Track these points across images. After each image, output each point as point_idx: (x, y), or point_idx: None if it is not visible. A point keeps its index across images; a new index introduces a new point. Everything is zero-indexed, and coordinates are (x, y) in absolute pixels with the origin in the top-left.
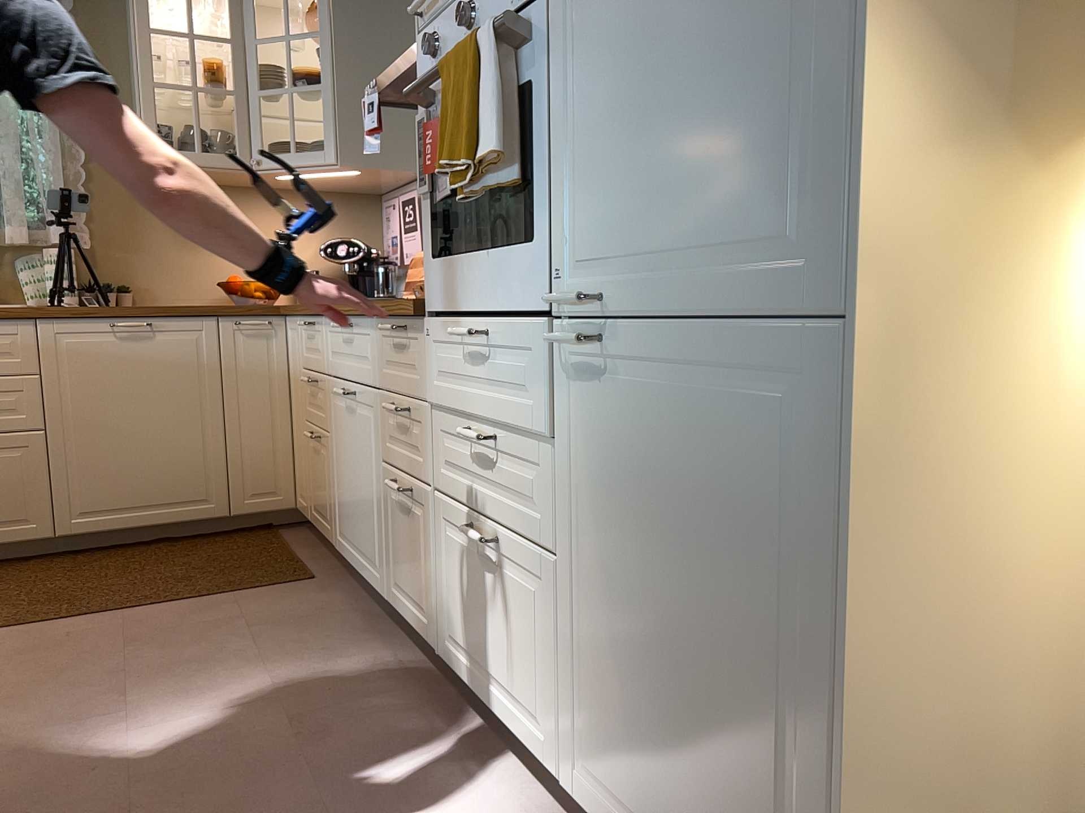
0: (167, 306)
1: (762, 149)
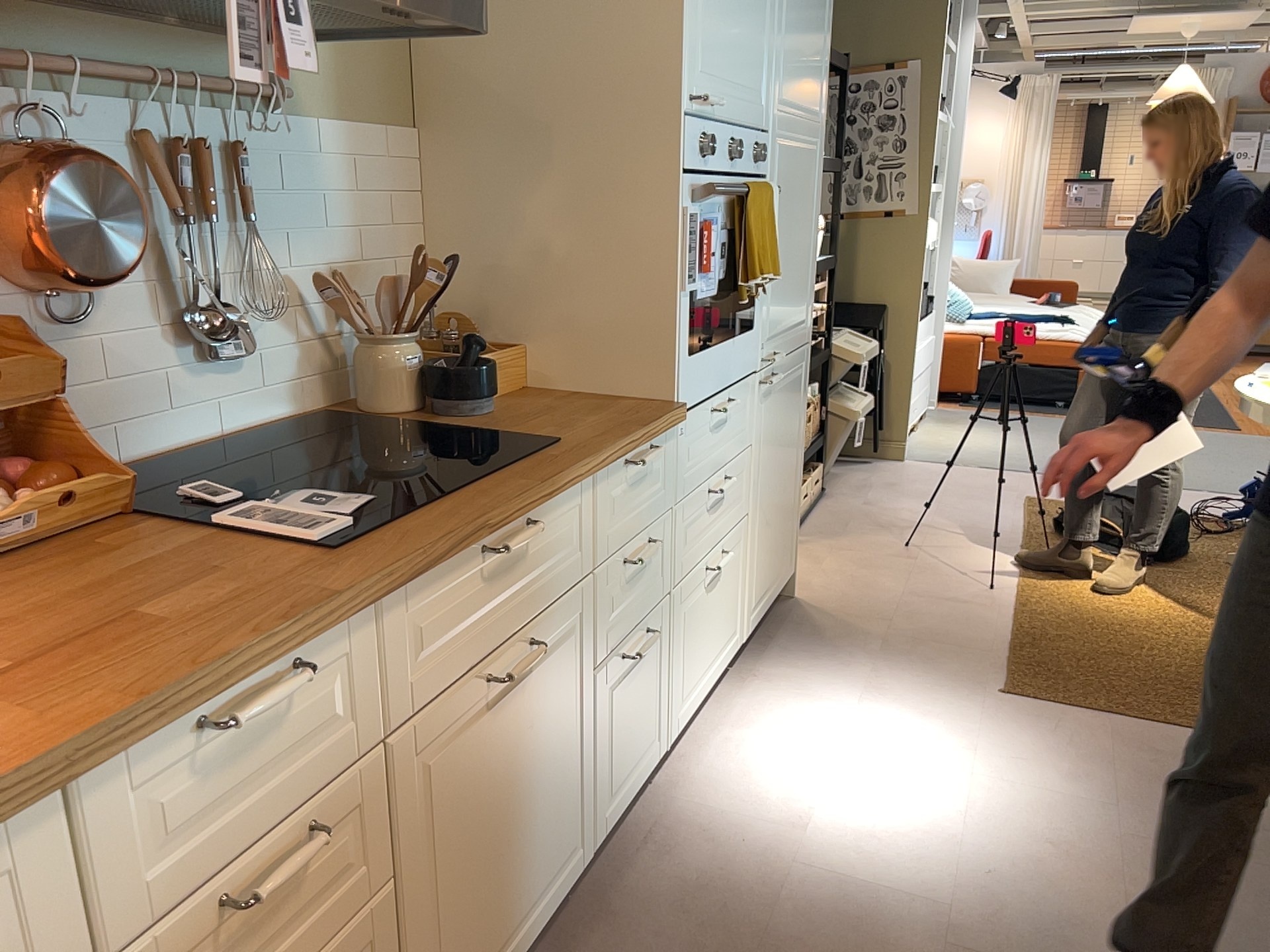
0: None
1: (803, 289)
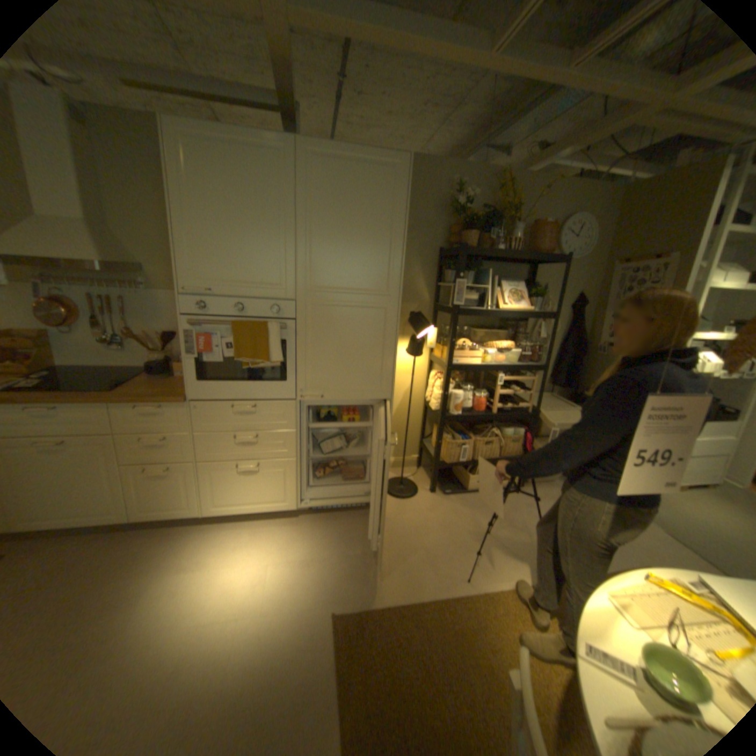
0: None
1: (369, 373)
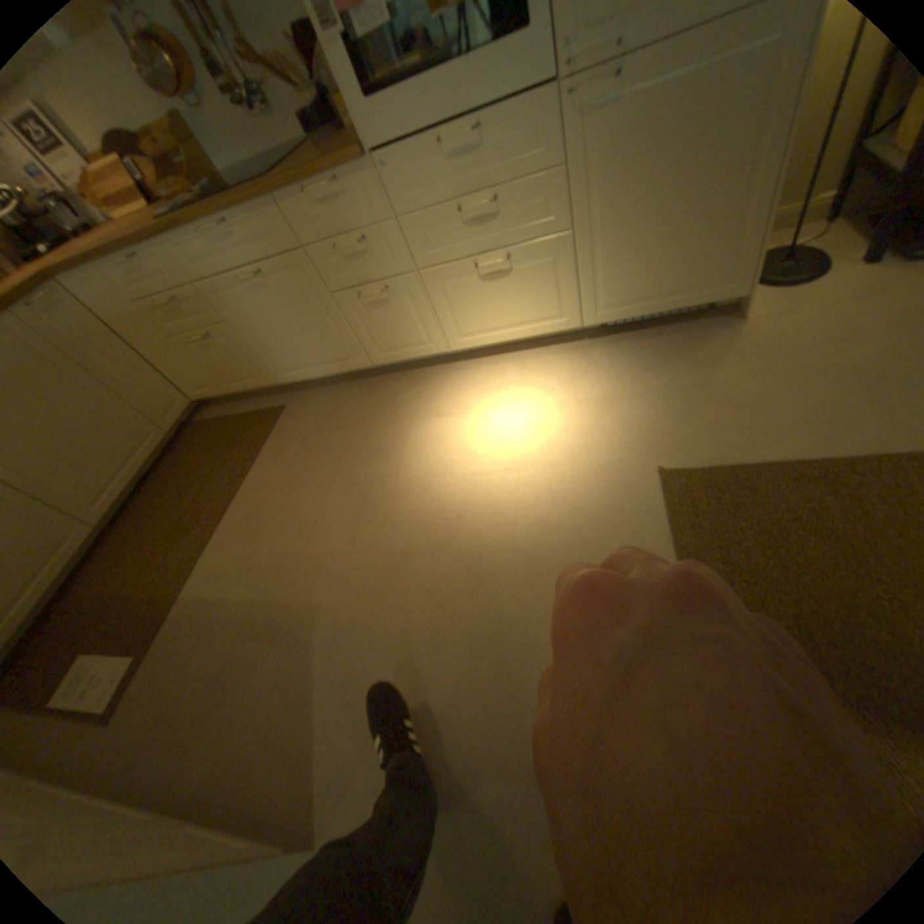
0: None
1: None
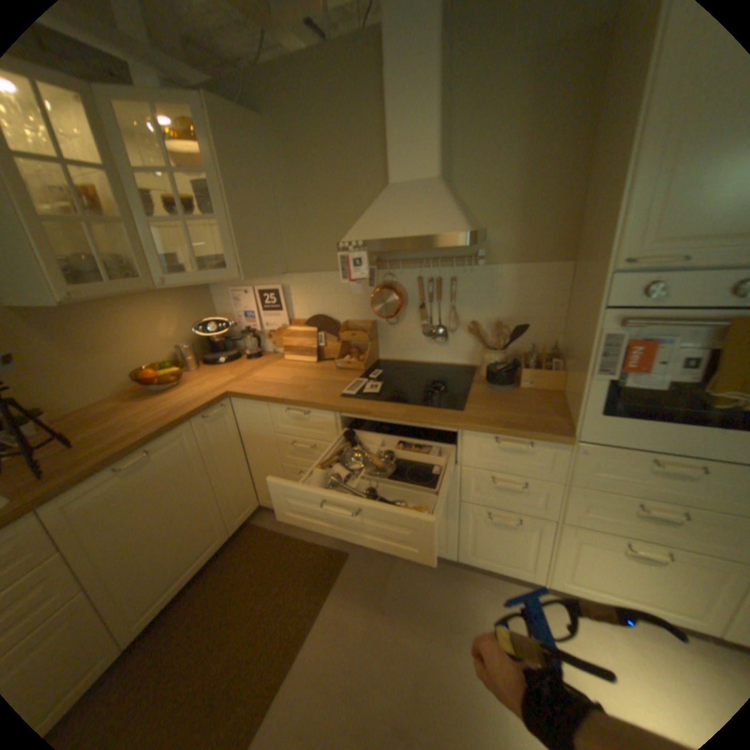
0: (79, 410)
1: None
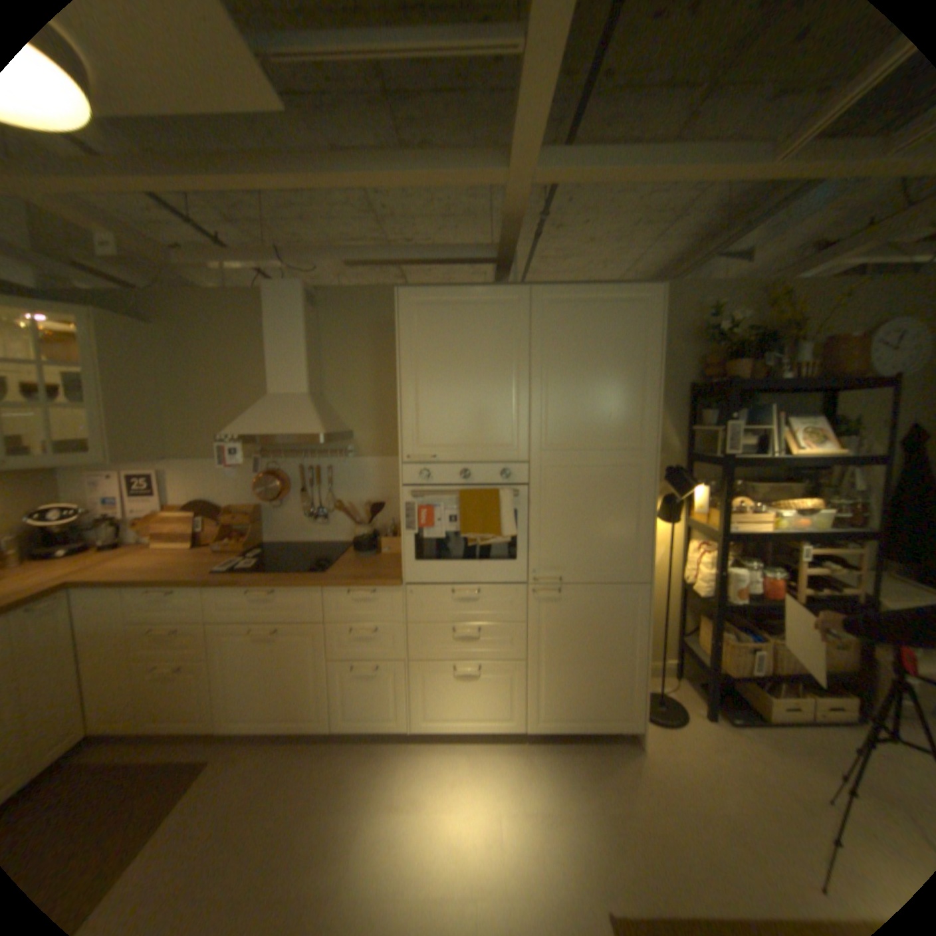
0: None
1: (622, 548)
